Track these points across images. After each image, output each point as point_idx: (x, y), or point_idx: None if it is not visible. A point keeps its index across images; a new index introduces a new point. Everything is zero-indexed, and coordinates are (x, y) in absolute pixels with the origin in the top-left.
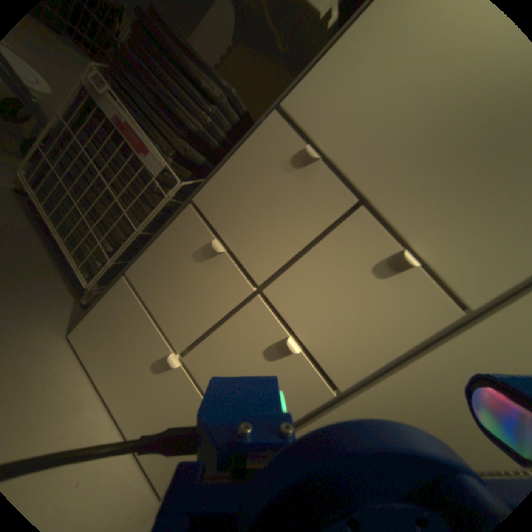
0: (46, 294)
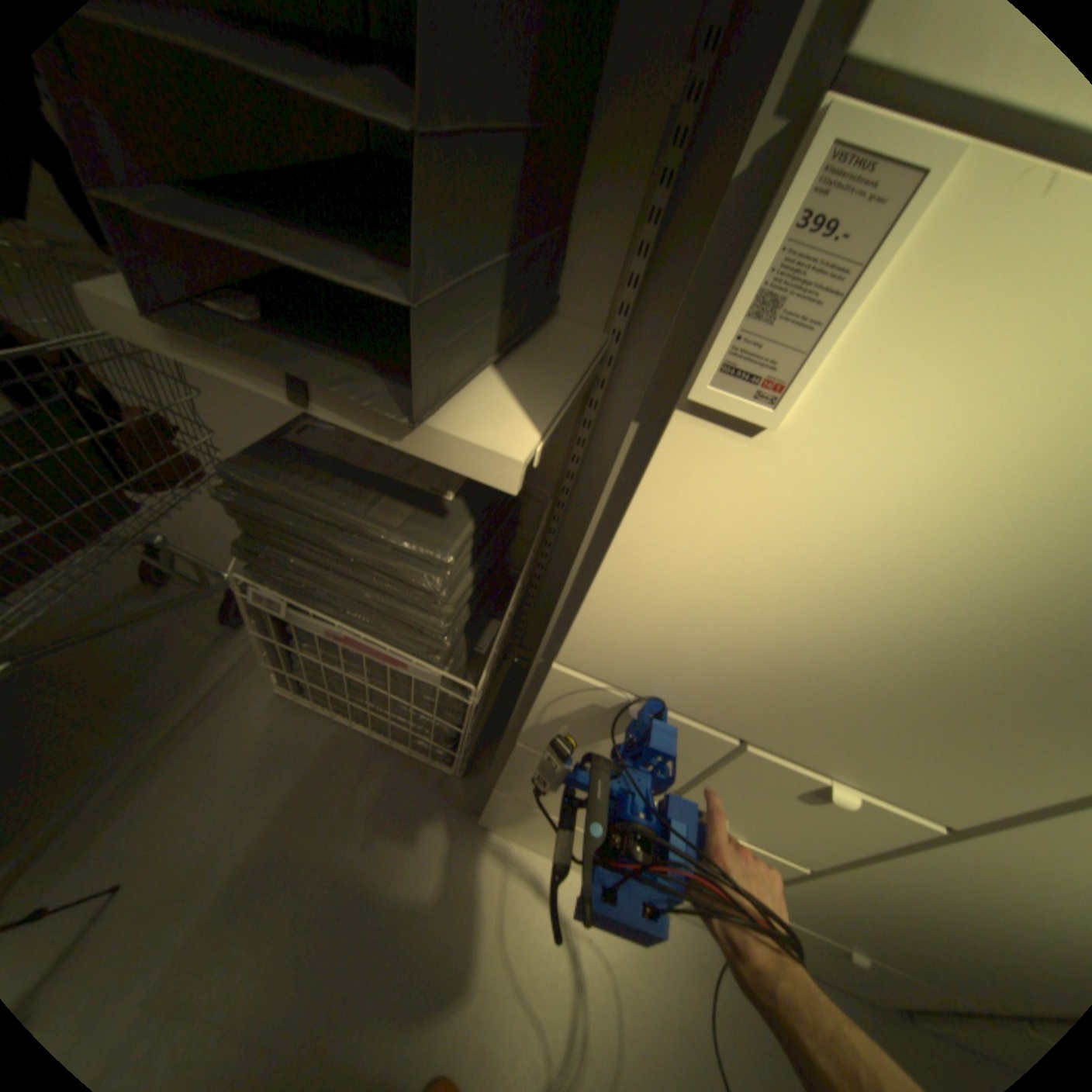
0: (419, 789)
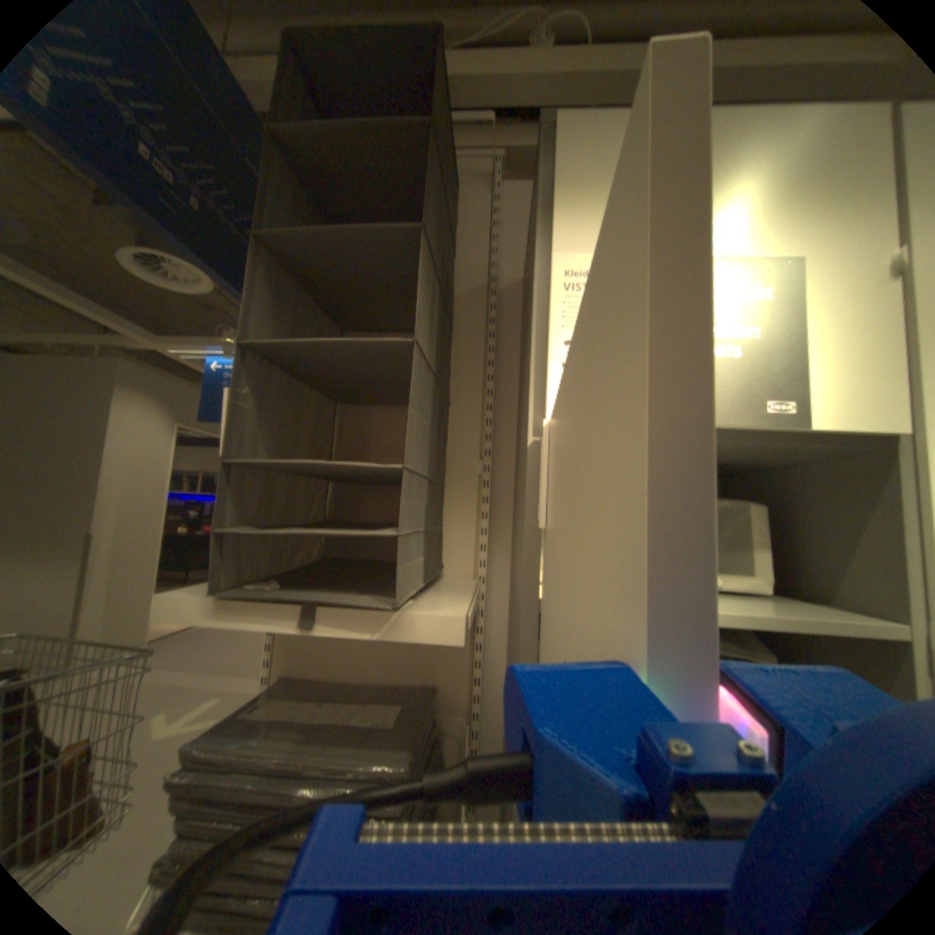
0: None
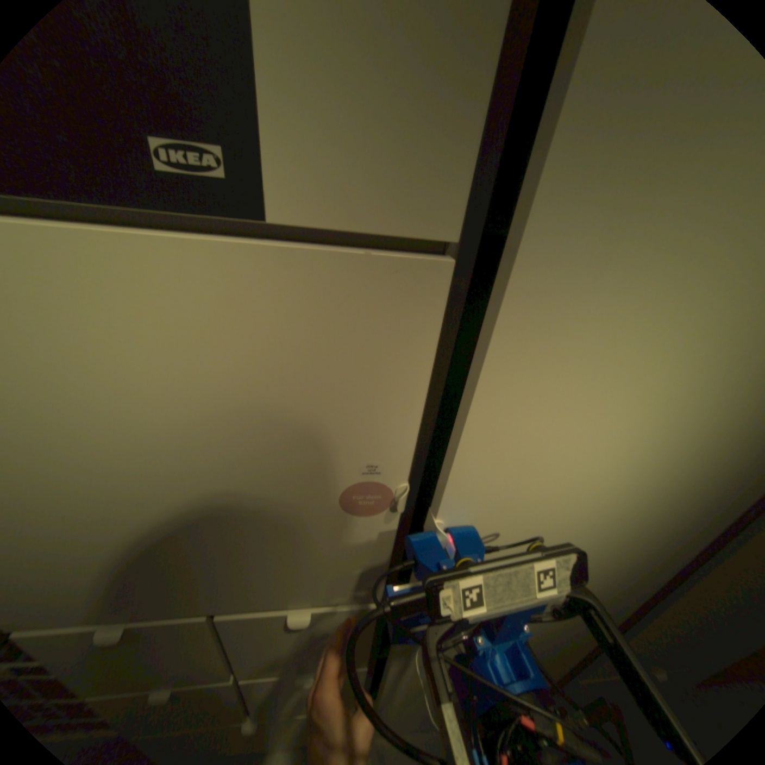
0: None
